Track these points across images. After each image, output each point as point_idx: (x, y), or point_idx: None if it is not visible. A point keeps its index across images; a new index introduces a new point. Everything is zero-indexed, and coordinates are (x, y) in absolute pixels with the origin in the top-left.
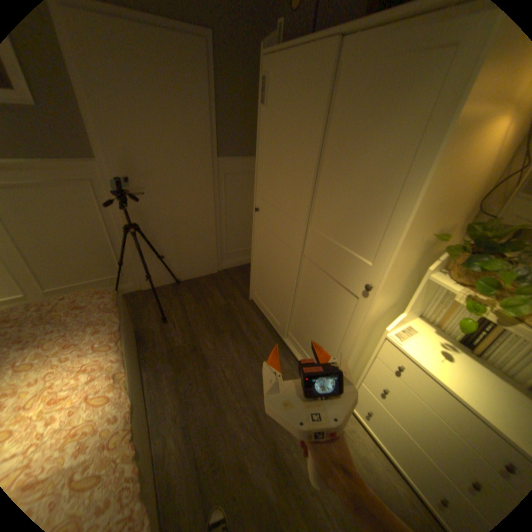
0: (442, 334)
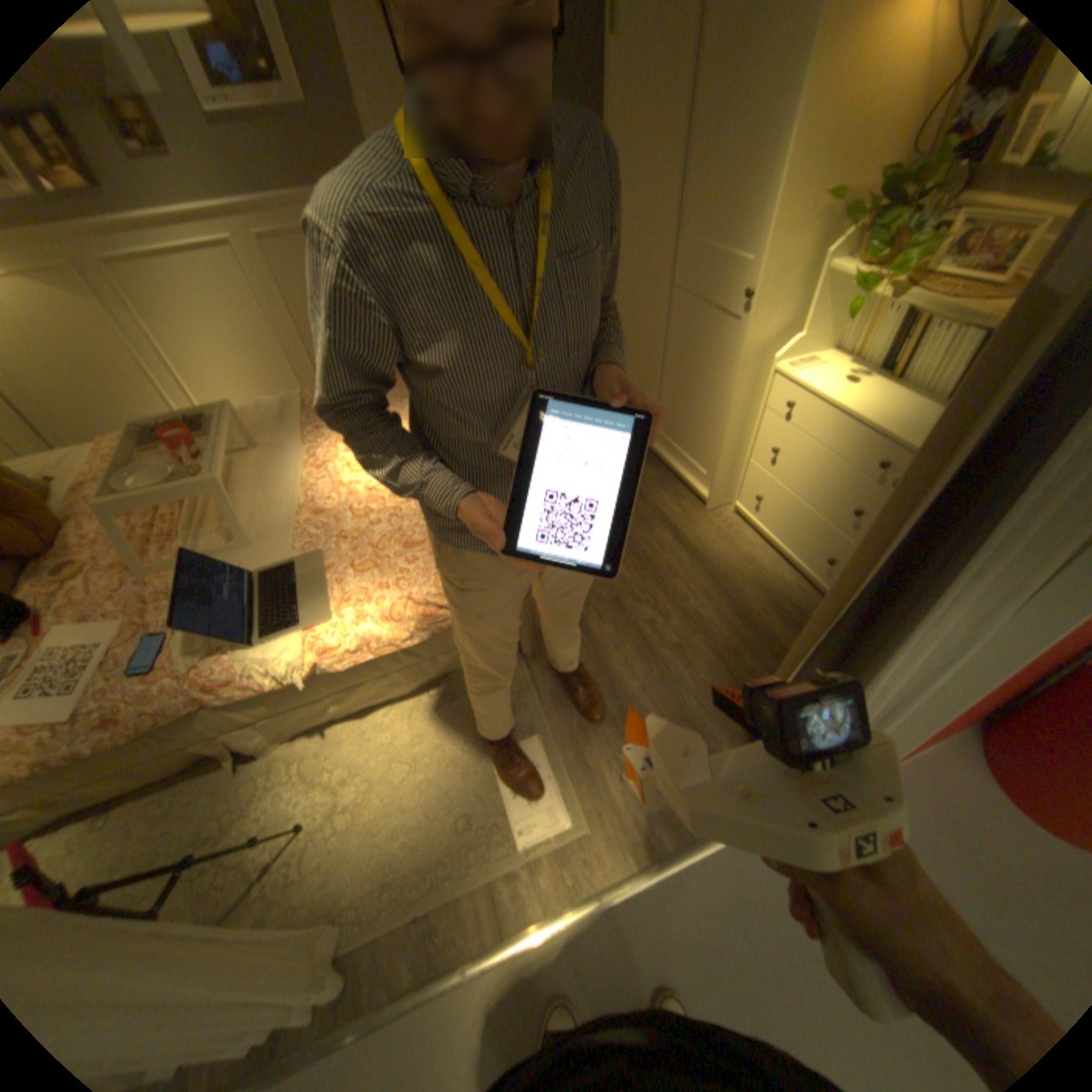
0: (861, 362)
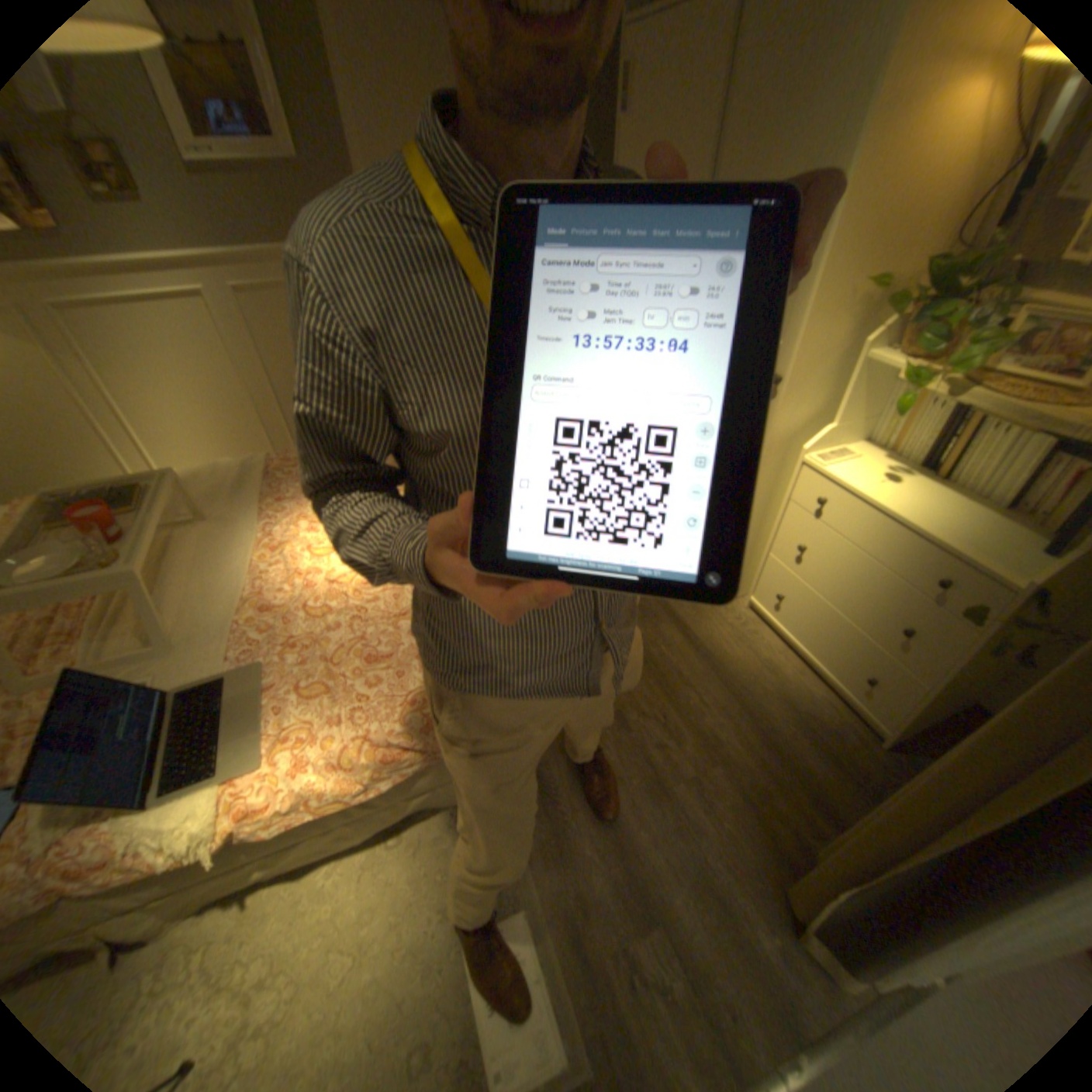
0: (896, 457)
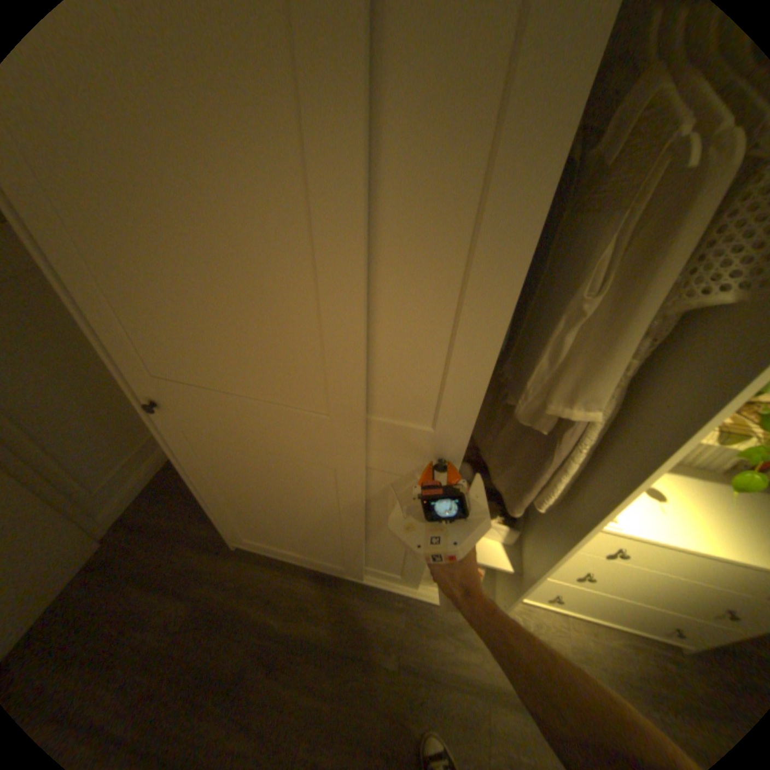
0: None
